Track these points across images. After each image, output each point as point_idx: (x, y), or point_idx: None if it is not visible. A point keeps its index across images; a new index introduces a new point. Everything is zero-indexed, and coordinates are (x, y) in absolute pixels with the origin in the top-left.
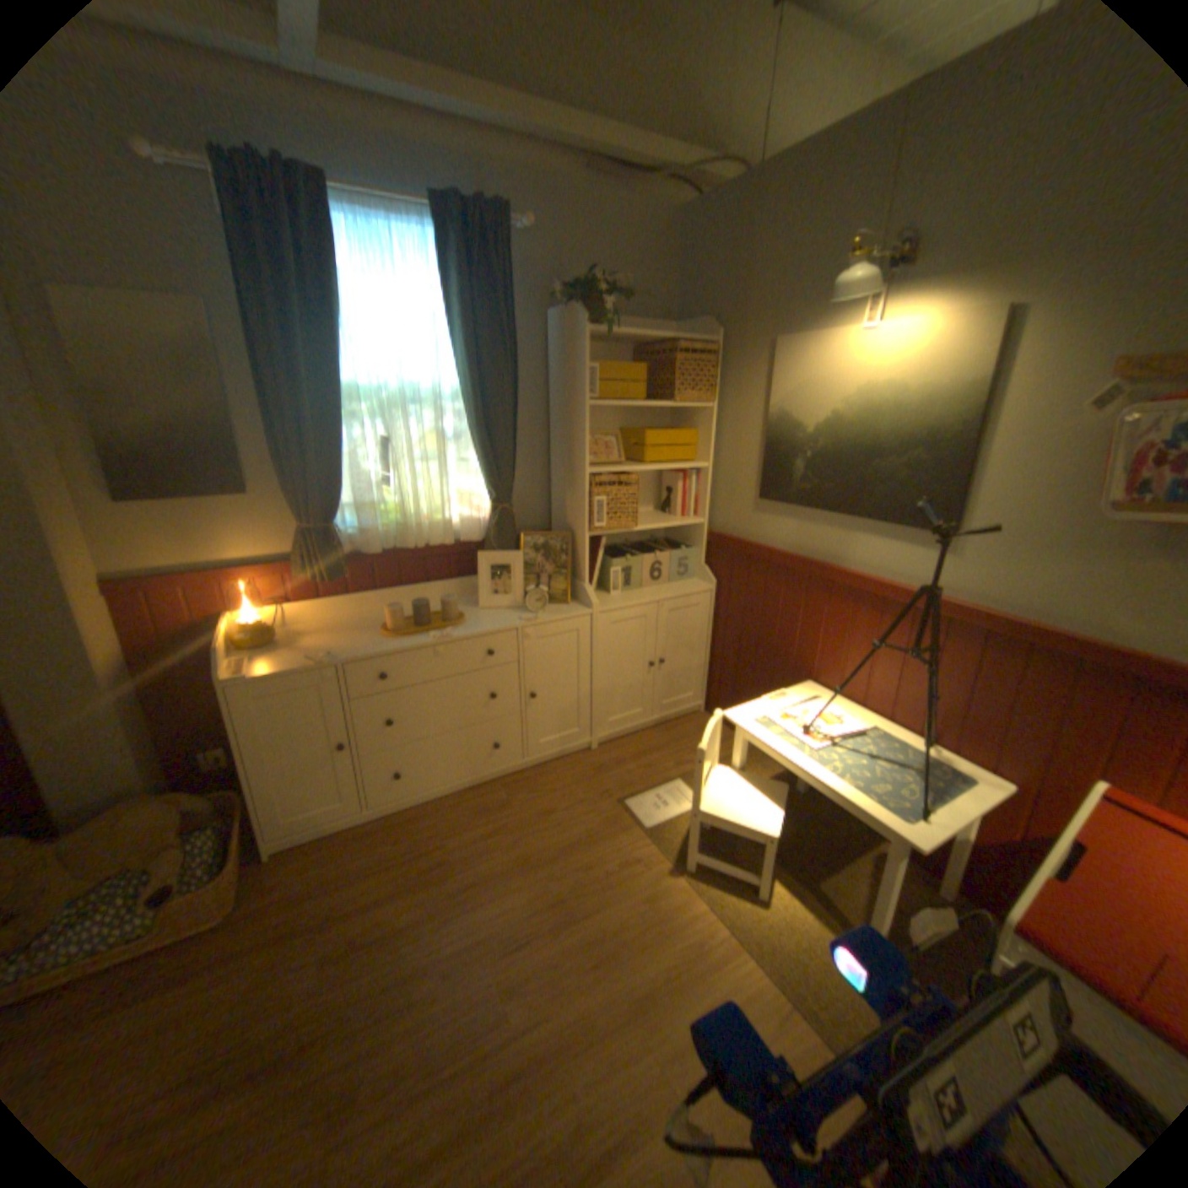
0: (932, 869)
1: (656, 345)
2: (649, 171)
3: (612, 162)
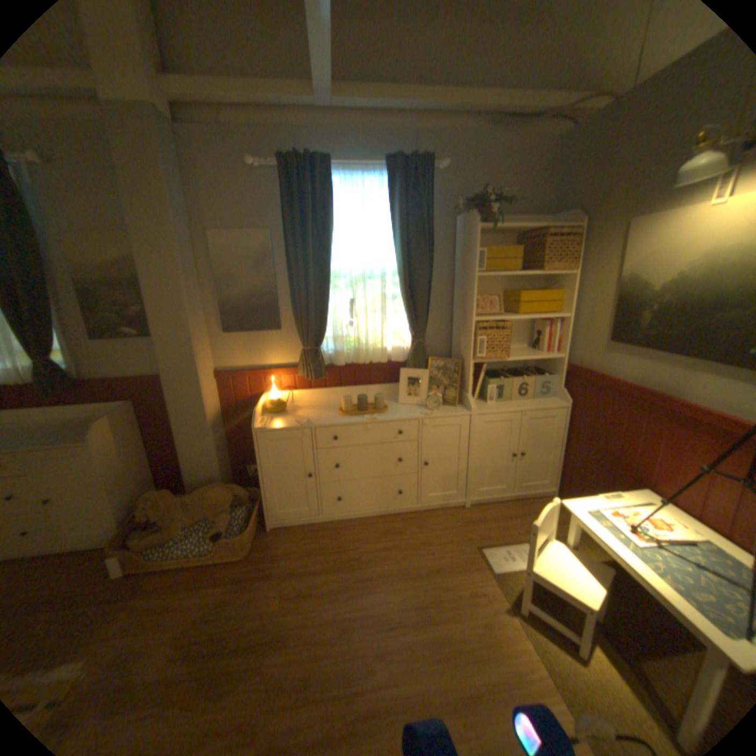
0: None
1: (533, 231)
2: (537, 115)
3: (509, 114)
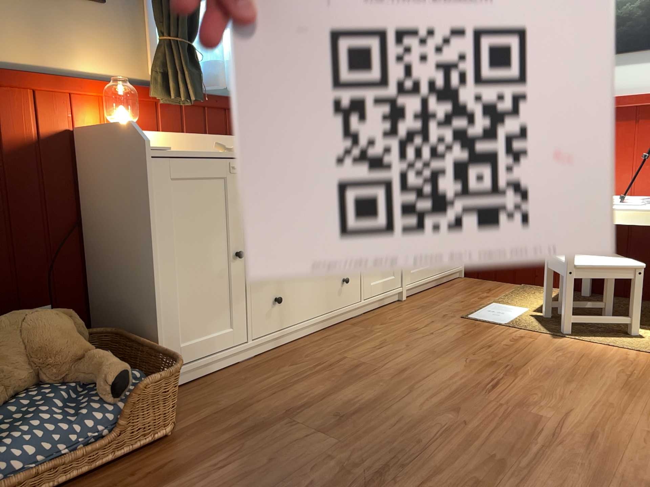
0: None
1: None
2: None
3: None
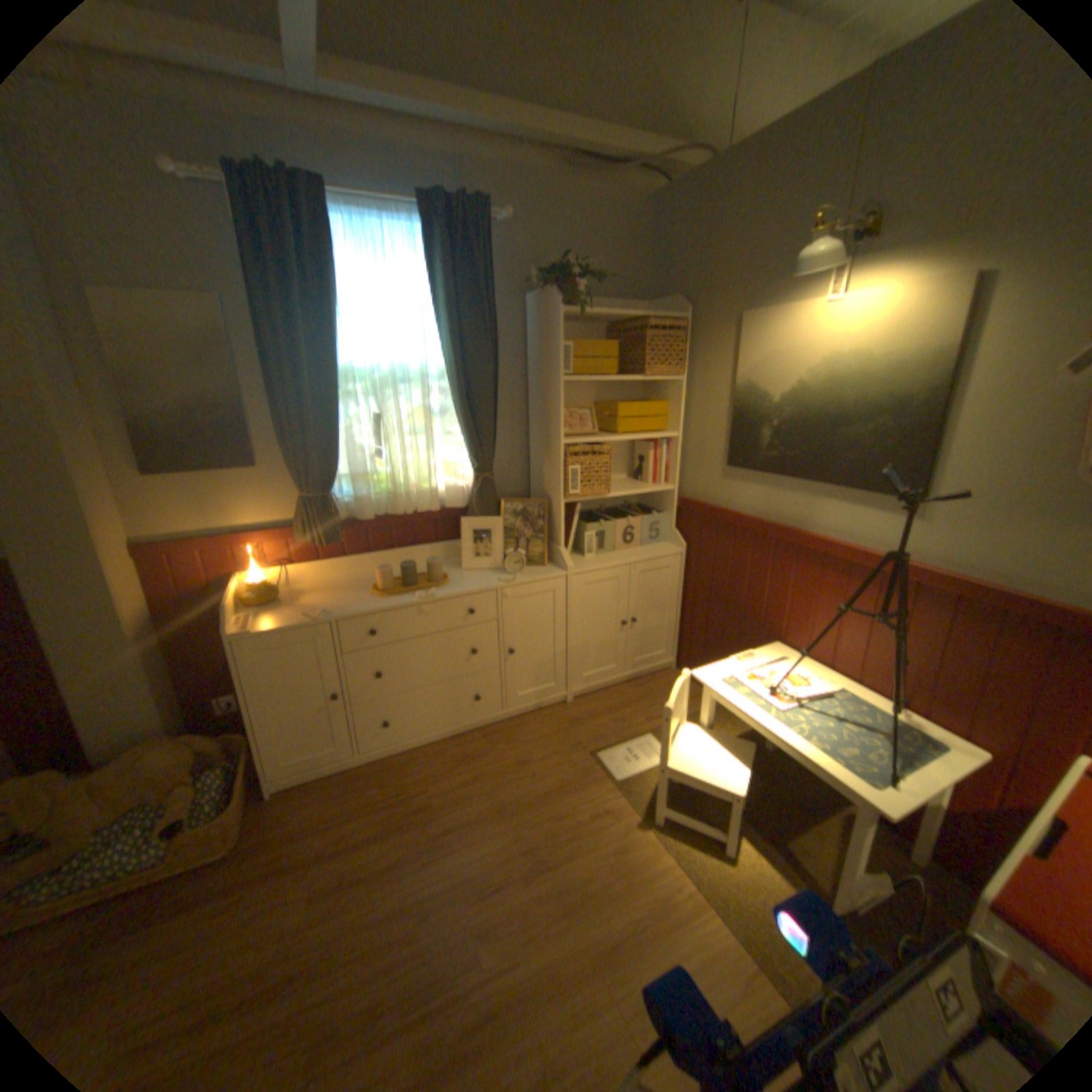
0: (904, 832)
1: (627, 323)
2: (621, 162)
3: (586, 155)
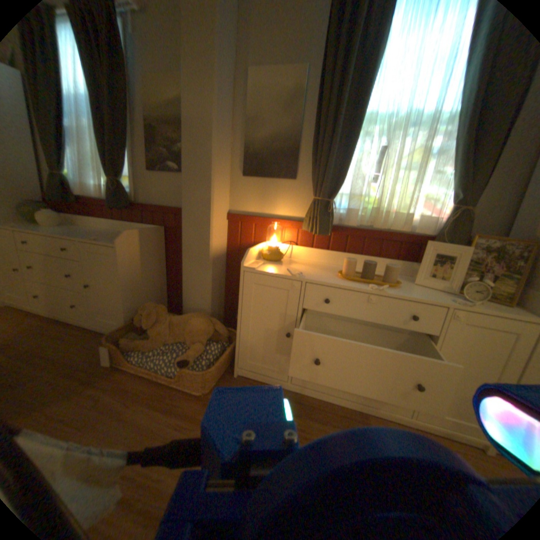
0: None
1: None
2: None
3: None
